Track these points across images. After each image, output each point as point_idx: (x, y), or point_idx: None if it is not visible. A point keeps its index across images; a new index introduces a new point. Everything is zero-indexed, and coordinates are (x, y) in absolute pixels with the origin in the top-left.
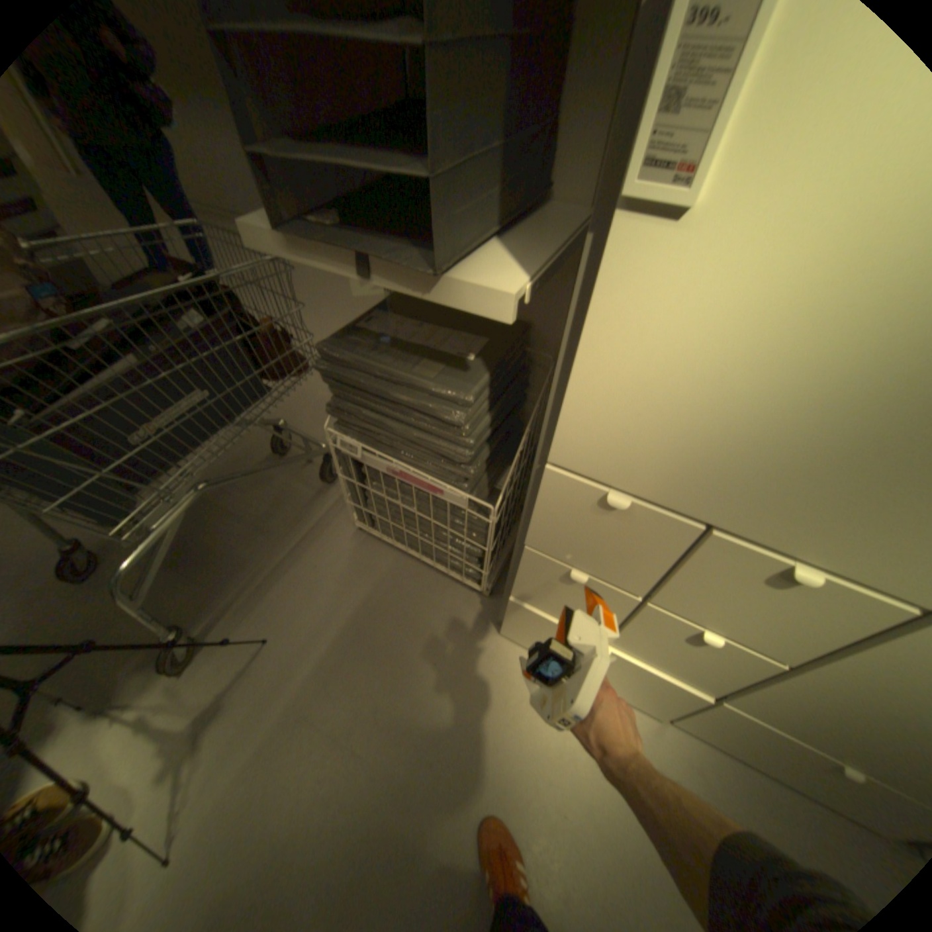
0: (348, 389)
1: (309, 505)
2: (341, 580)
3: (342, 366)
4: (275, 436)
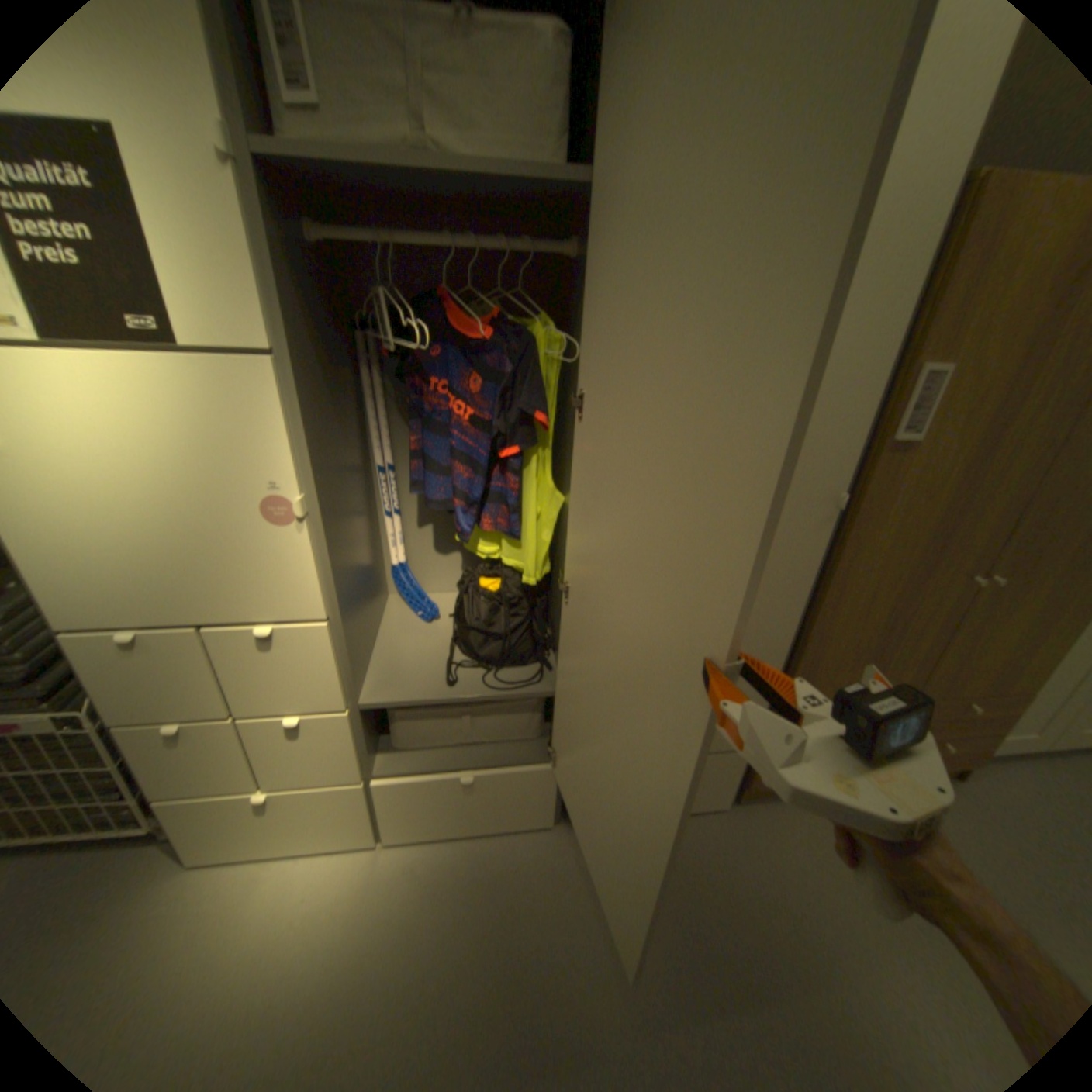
0: None
1: None
2: None
3: None
4: None
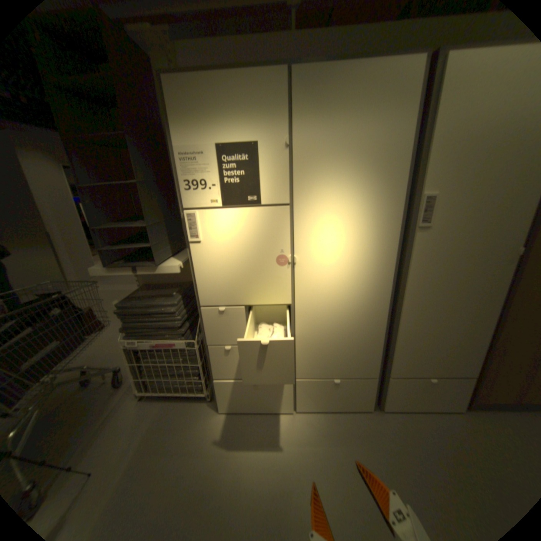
0: (129, 317)
1: (106, 402)
2: (131, 427)
3: (126, 309)
4: (79, 380)
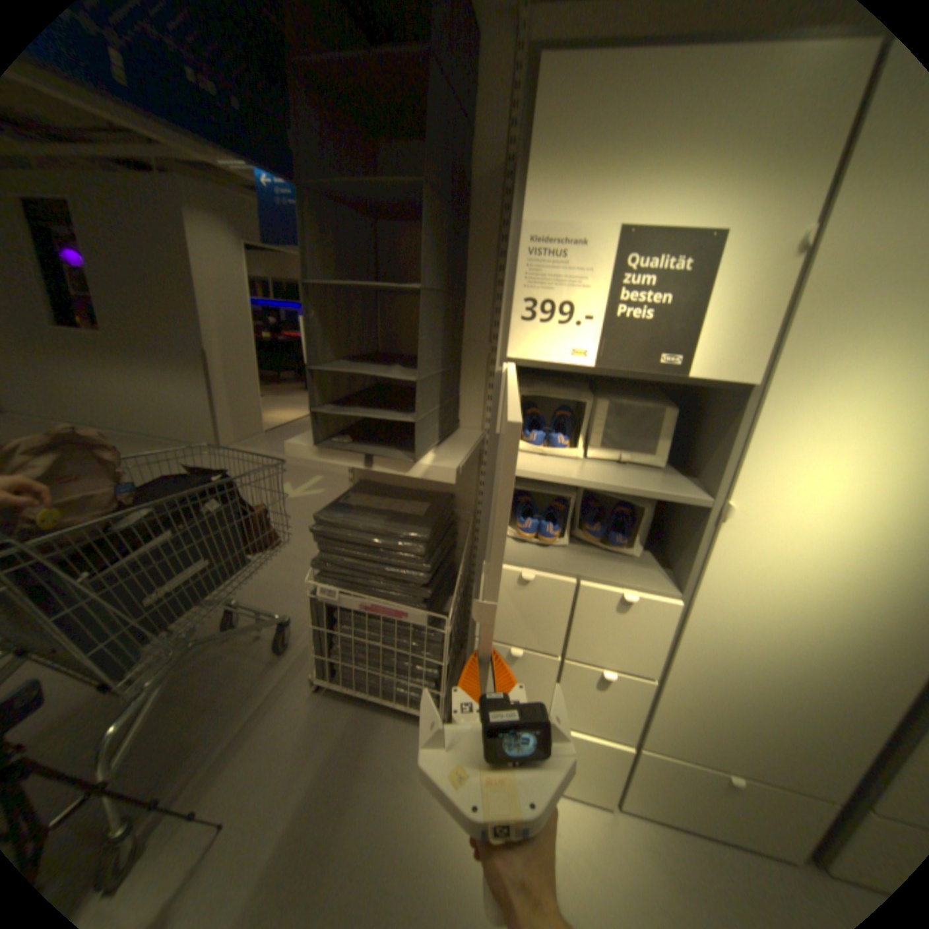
0: (335, 545)
1: (260, 679)
2: (299, 746)
3: (333, 528)
4: (220, 621)
